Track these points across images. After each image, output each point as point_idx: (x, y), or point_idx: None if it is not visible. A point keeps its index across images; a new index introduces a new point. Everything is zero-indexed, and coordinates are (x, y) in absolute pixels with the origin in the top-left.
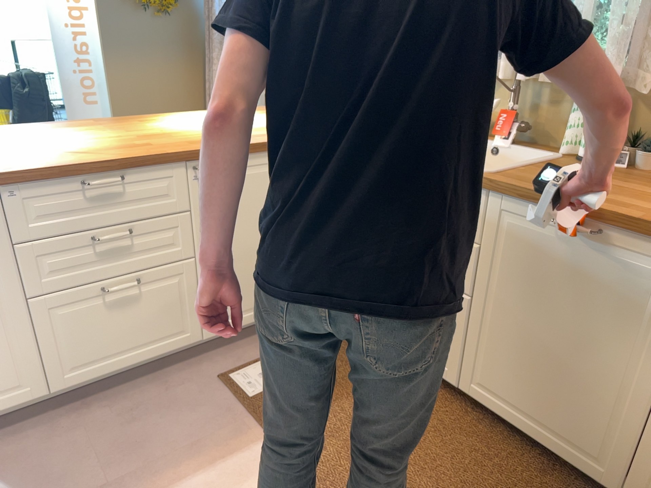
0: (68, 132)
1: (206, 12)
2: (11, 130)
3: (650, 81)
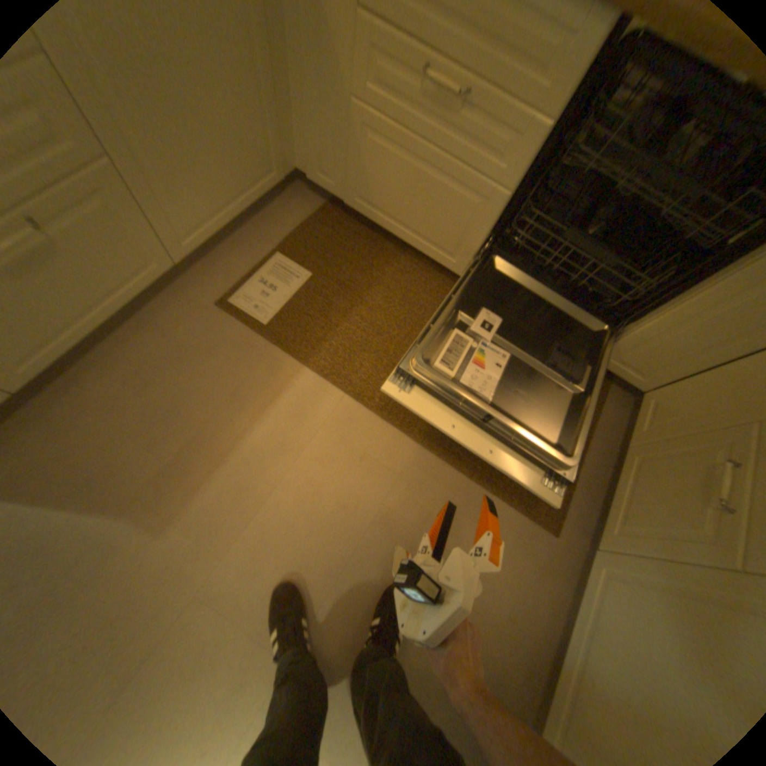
0: None
1: None
2: None
3: None
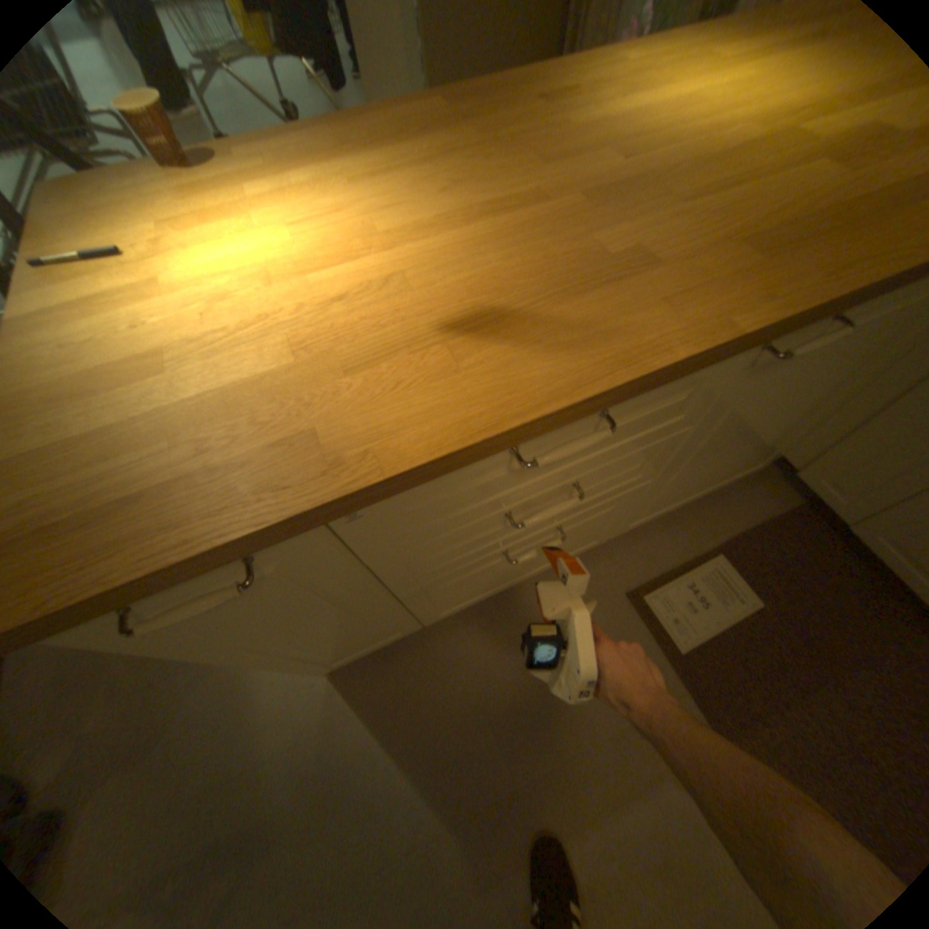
0: (407, 164)
1: None
2: (285, 155)
3: None
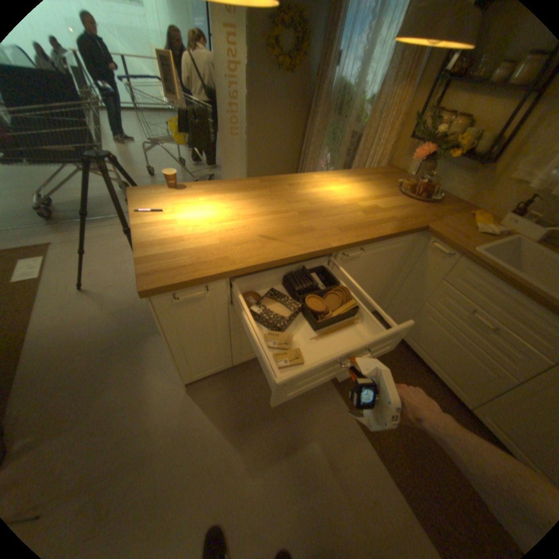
0: (248, 198)
1: (318, 73)
2: (210, 190)
3: None
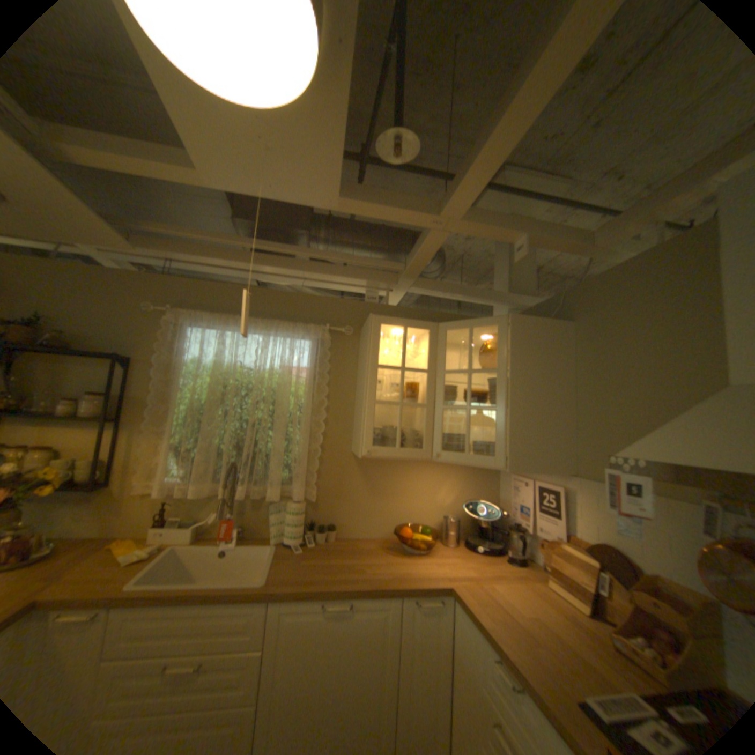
0: None
1: None
2: None
3: (317, 493)
